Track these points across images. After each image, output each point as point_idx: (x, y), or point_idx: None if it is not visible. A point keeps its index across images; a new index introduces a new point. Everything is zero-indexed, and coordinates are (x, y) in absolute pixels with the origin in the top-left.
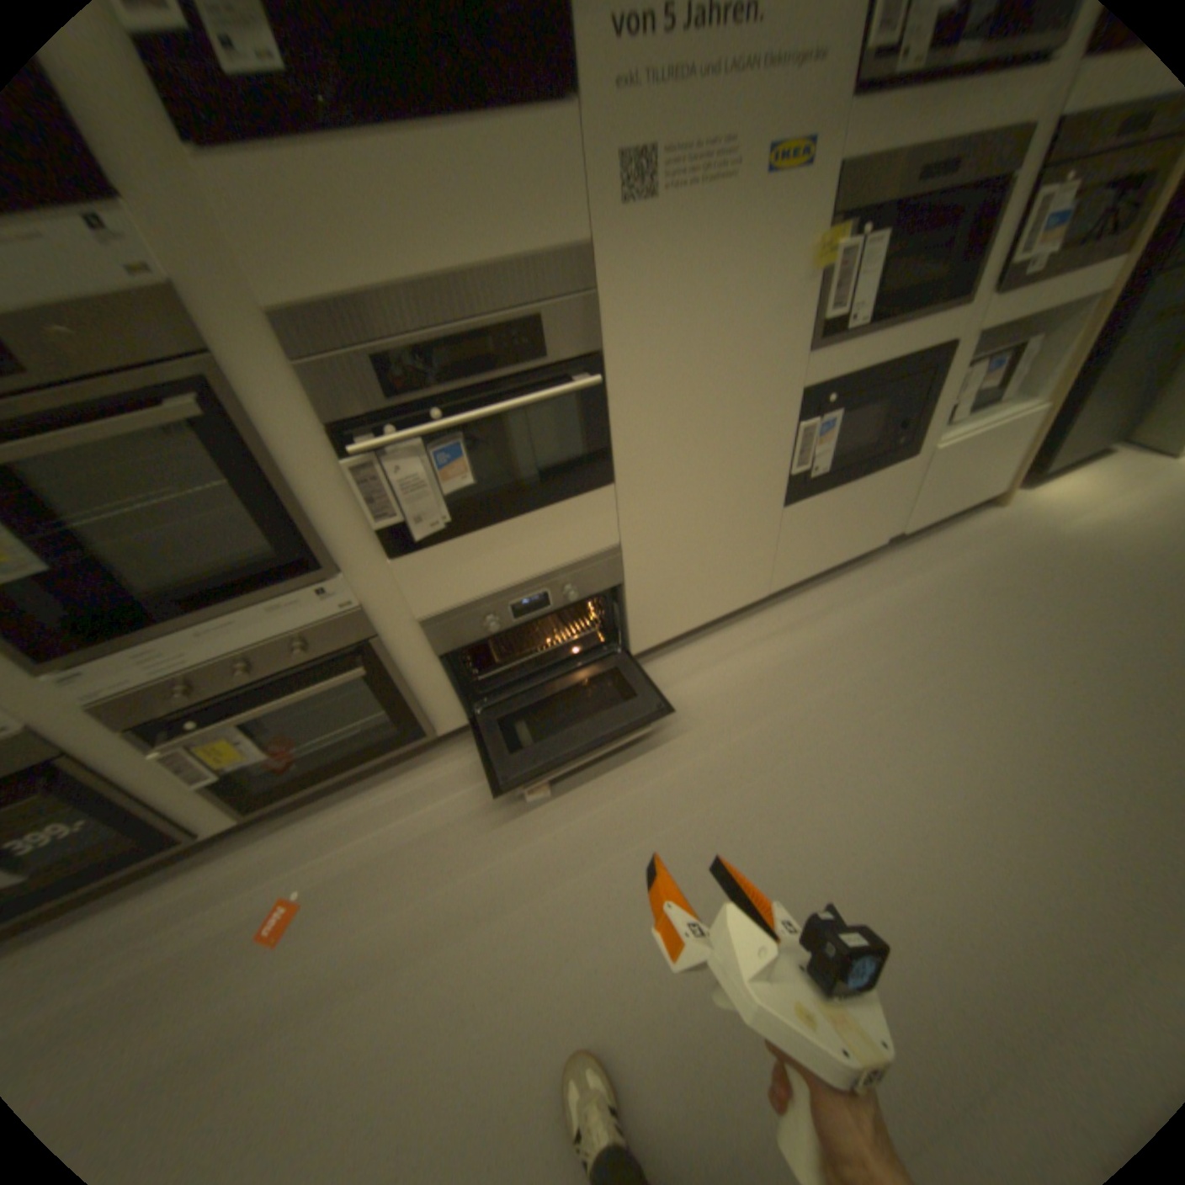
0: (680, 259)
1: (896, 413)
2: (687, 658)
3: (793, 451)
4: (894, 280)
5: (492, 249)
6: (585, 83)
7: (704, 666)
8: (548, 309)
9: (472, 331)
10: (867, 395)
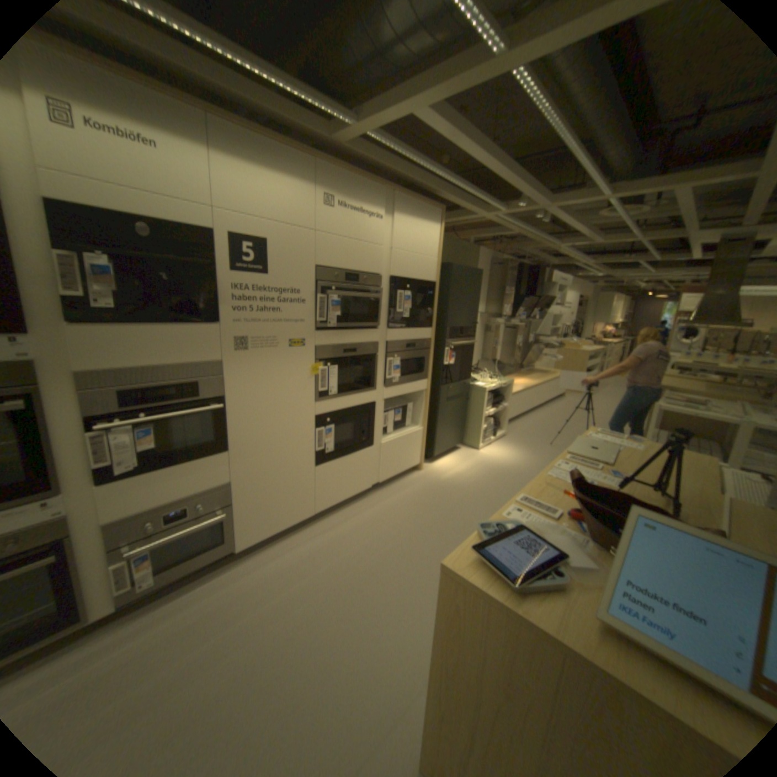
0: (258, 368)
1: (358, 427)
2: (270, 553)
3: (315, 440)
4: (343, 380)
5: (181, 360)
6: (222, 320)
7: (279, 556)
8: (202, 380)
9: (167, 385)
10: (343, 420)
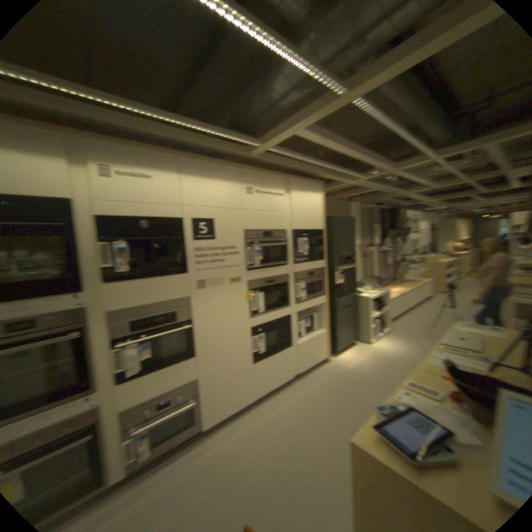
0: (210, 299)
1: (279, 334)
2: (224, 432)
3: (250, 345)
4: (266, 302)
5: (163, 298)
6: (187, 271)
7: (231, 434)
8: (176, 310)
9: (155, 316)
10: (268, 329)
